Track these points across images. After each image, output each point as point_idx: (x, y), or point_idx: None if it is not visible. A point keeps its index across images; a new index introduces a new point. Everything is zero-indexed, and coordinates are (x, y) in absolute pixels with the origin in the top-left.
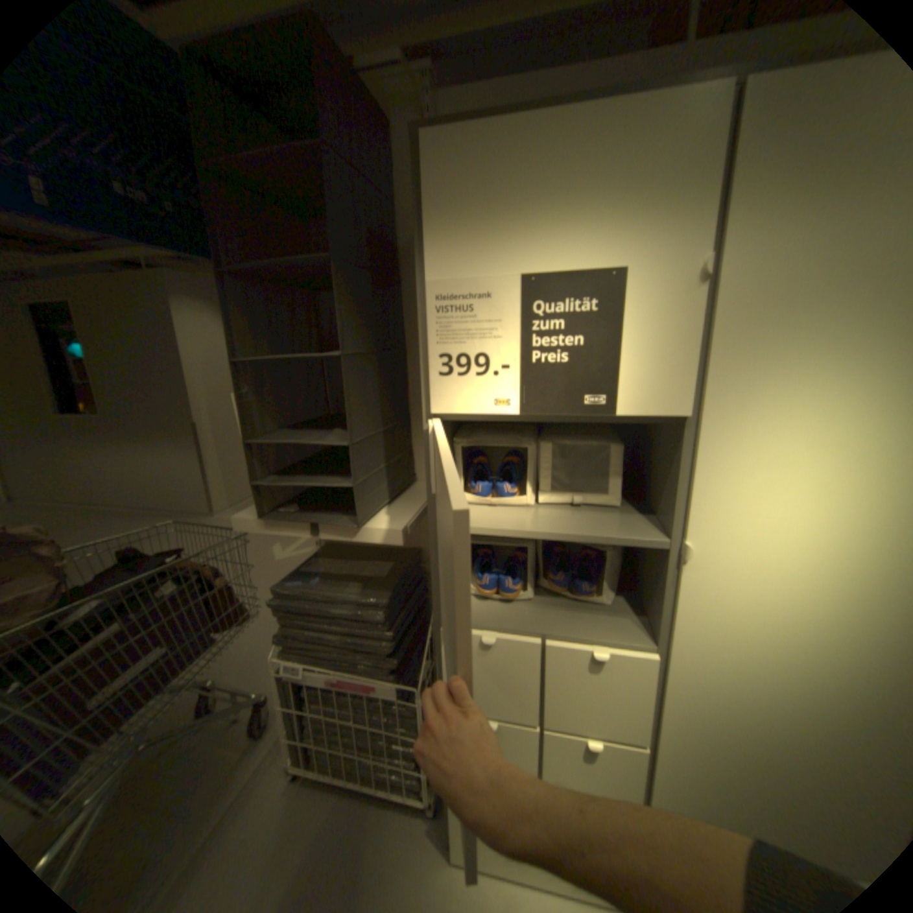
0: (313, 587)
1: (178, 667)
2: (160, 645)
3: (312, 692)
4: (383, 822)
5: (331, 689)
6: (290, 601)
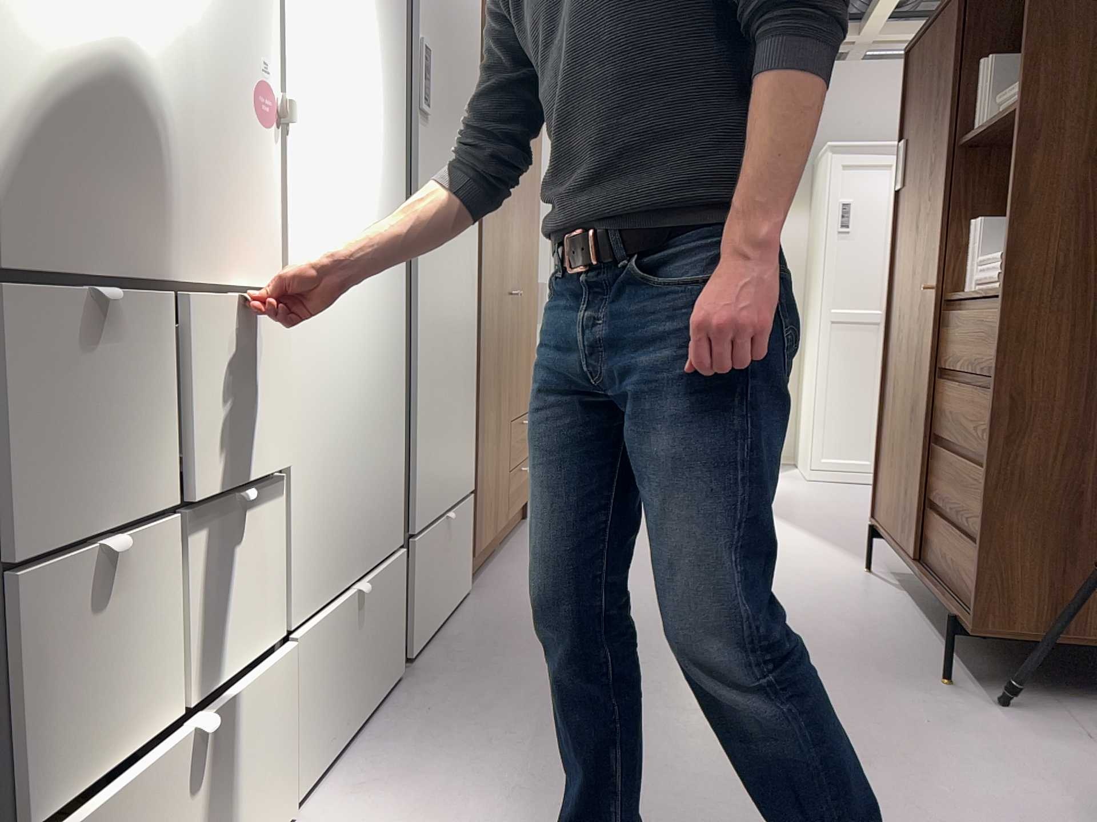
0: None
1: None
2: None
3: None
4: None
5: None
6: None
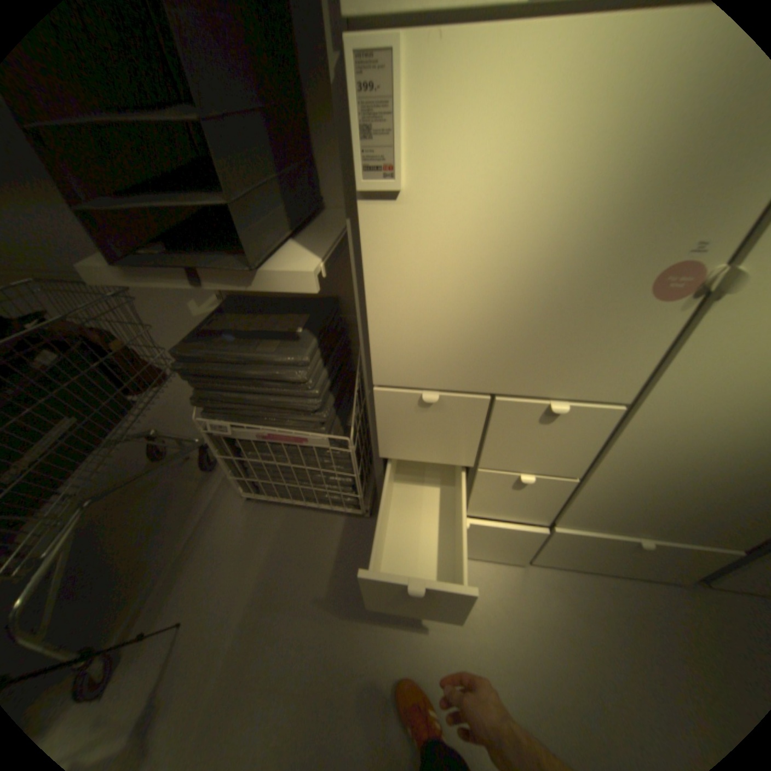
0: (219, 347)
1: (97, 433)
2: (63, 416)
3: (247, 442)
4: (329, 521)
5: (264, 440)
6: (196, 363)
